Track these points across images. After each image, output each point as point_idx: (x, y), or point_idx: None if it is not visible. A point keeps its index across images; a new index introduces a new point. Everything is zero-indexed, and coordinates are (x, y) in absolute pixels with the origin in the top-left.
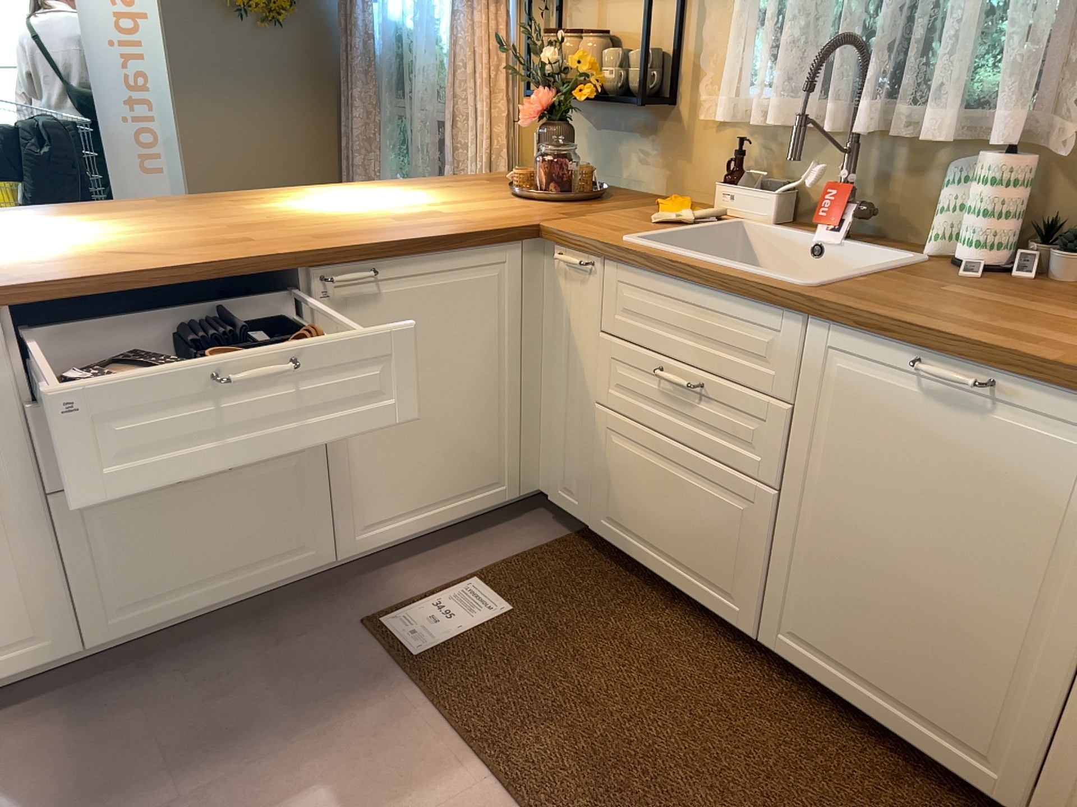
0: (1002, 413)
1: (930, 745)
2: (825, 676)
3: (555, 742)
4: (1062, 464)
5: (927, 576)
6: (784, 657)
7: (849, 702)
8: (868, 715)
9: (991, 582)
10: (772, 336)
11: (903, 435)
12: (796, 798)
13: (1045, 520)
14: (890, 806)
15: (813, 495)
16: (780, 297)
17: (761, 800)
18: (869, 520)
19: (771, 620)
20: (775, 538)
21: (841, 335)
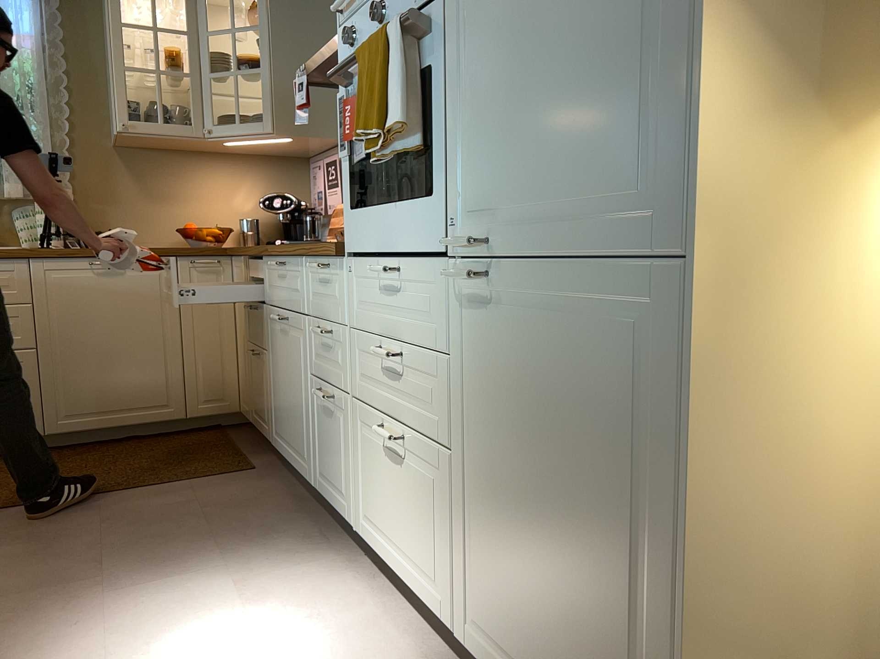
0: (128, 271)
1: (145, 417)
2: (89, 424)
3: (5, 497)
4: (153, 281)
5: (121, 347)
6: (63, 433)
7: (105, 428)
8: (115, 426)
9: (145, 334)
10: (9, 275)
11: (92, 294)
12: (117, 458)
13: (154, 302)
14: (146, 446)
15: (56, 340)
16: (12, 253)
17: (109, 463)
18: (89, 337)
19: (50, 418)
20: (39, 375)
21: (50, 262)
